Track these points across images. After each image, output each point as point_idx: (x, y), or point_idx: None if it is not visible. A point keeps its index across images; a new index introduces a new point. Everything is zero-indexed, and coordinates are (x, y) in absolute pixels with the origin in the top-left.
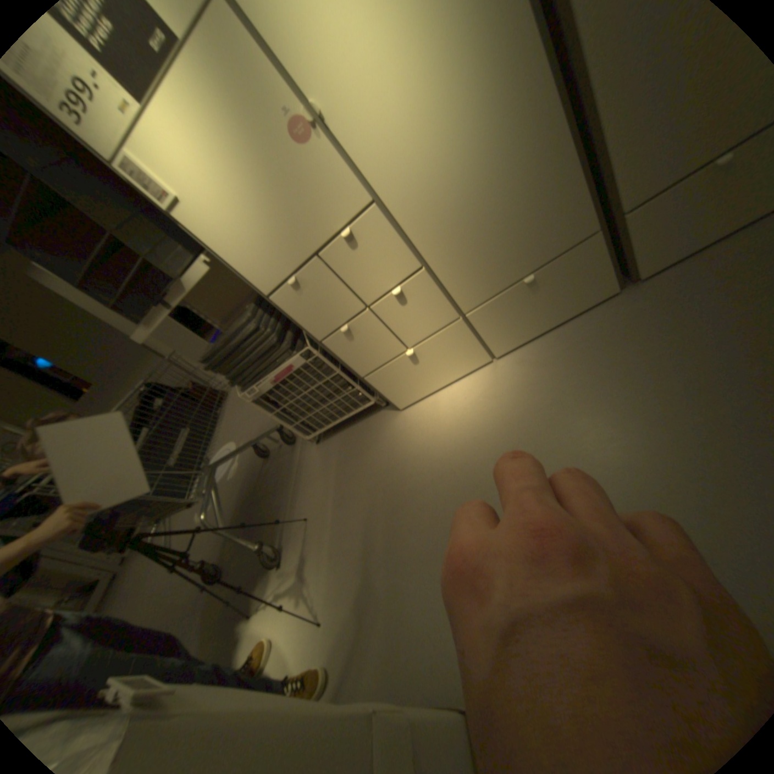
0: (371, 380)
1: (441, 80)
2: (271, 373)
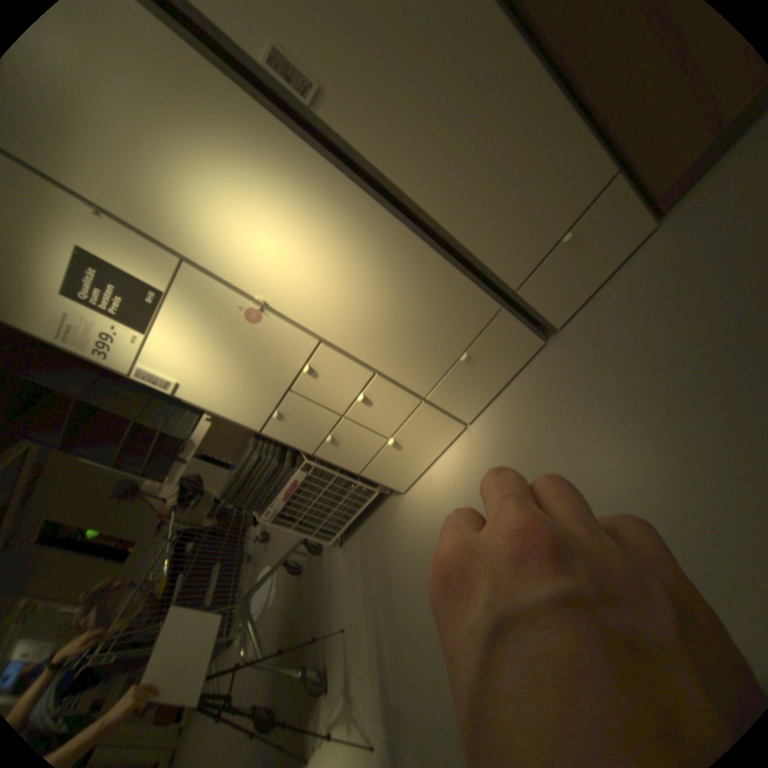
0: (367, 474)
1: (341, 259)
2: (282, 492)
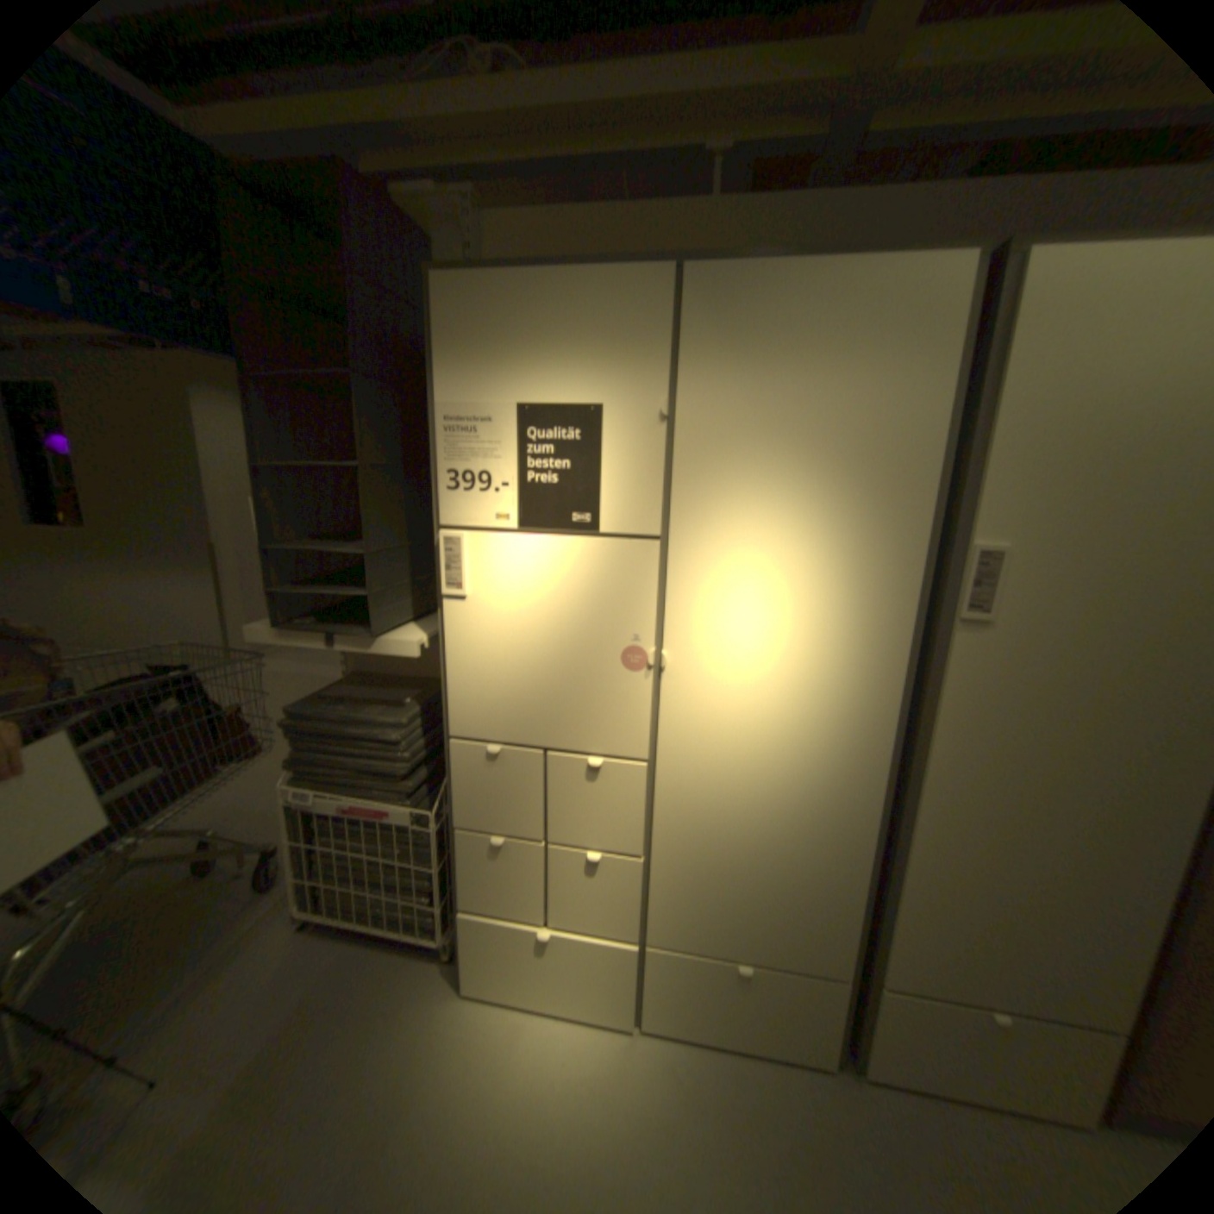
0: (464, 922)
1: (785, 738)
2: (351, 798)
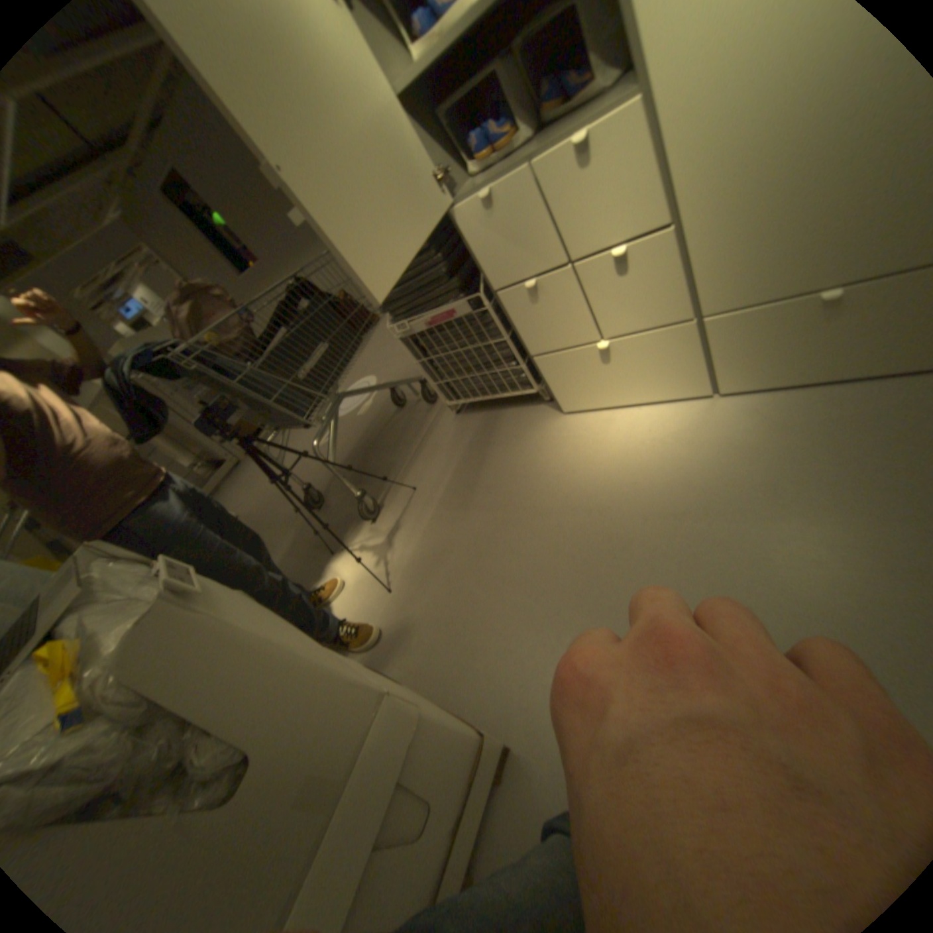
0: (542, 363)
1: None
2: (430, 312)
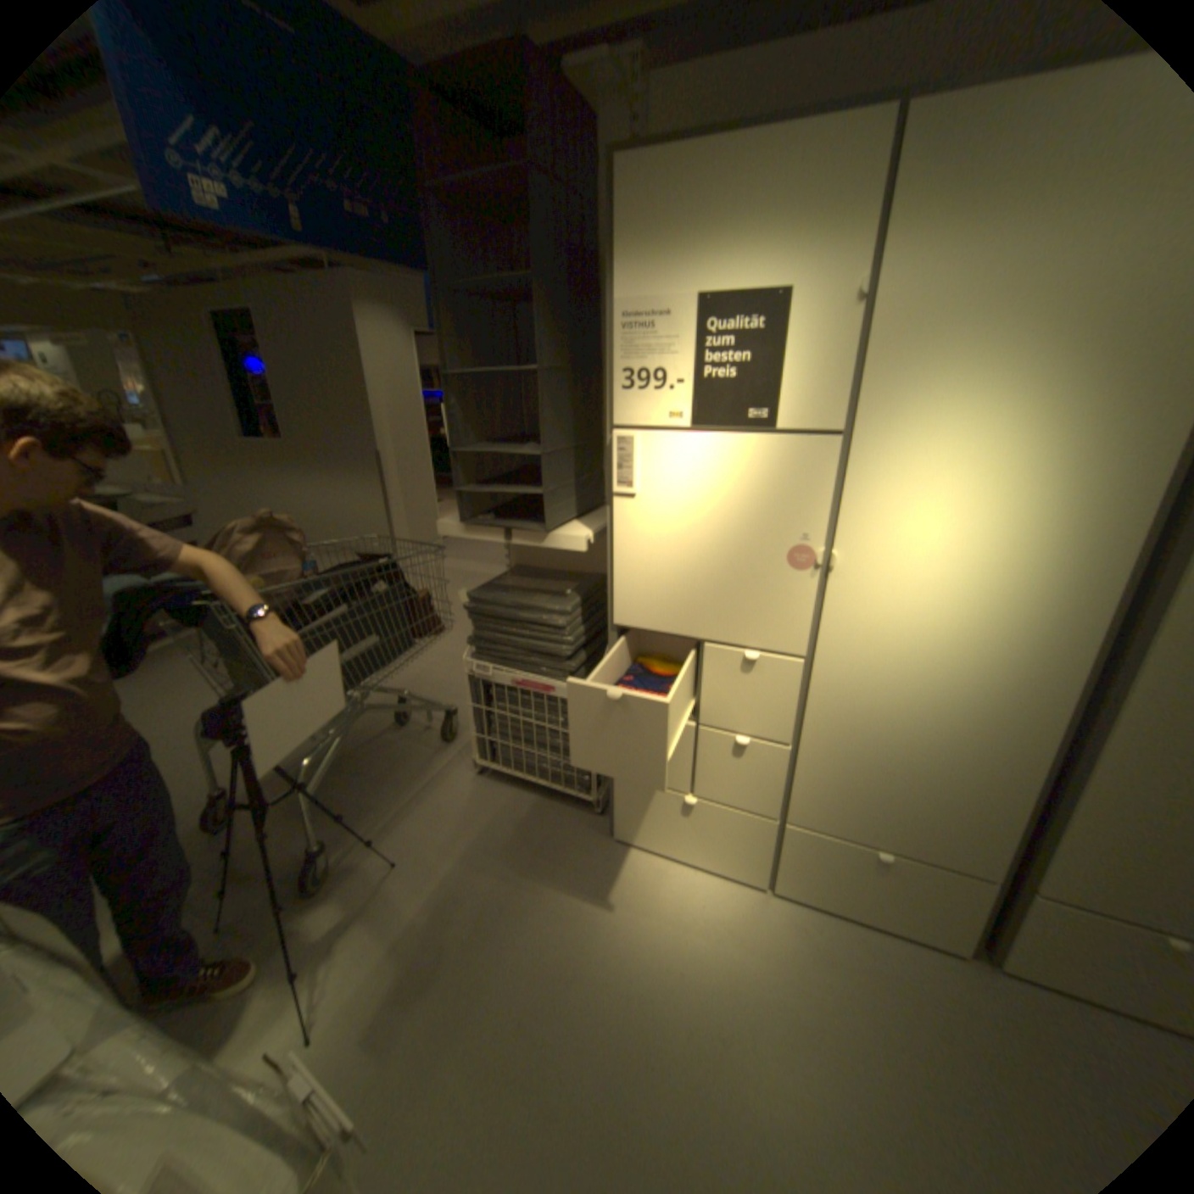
0: (620, 783)
1: (962, 644)
2: (523, 672)
